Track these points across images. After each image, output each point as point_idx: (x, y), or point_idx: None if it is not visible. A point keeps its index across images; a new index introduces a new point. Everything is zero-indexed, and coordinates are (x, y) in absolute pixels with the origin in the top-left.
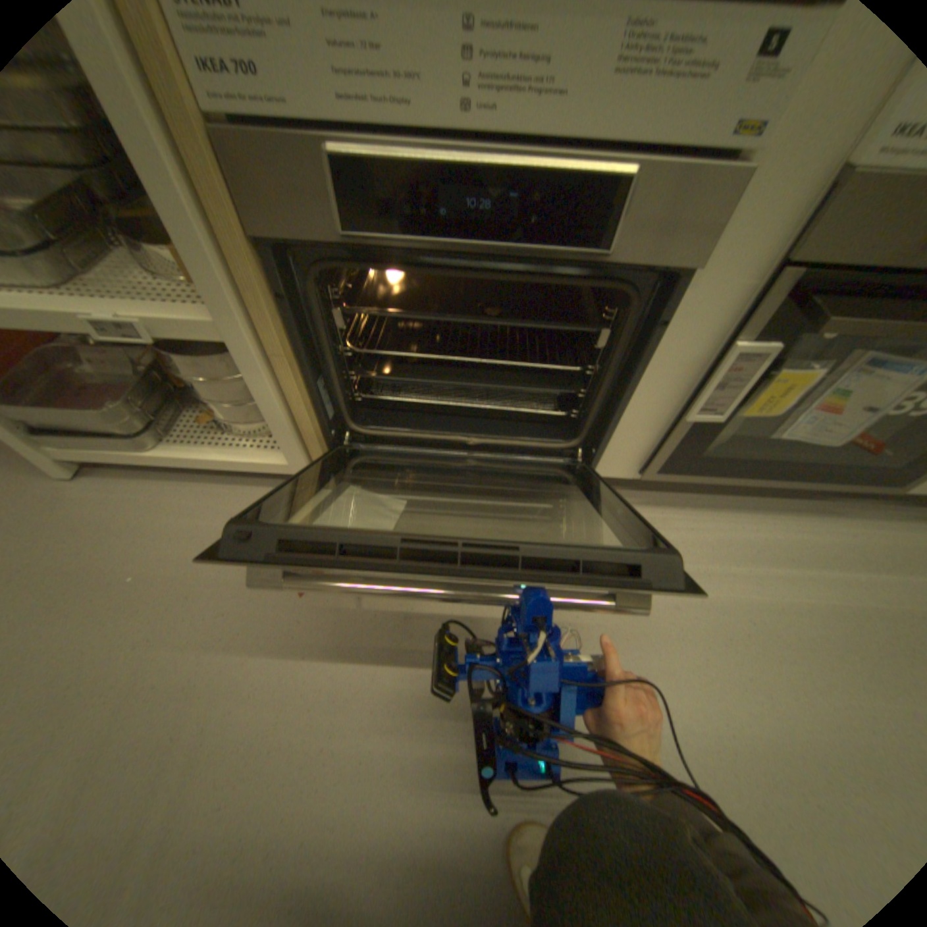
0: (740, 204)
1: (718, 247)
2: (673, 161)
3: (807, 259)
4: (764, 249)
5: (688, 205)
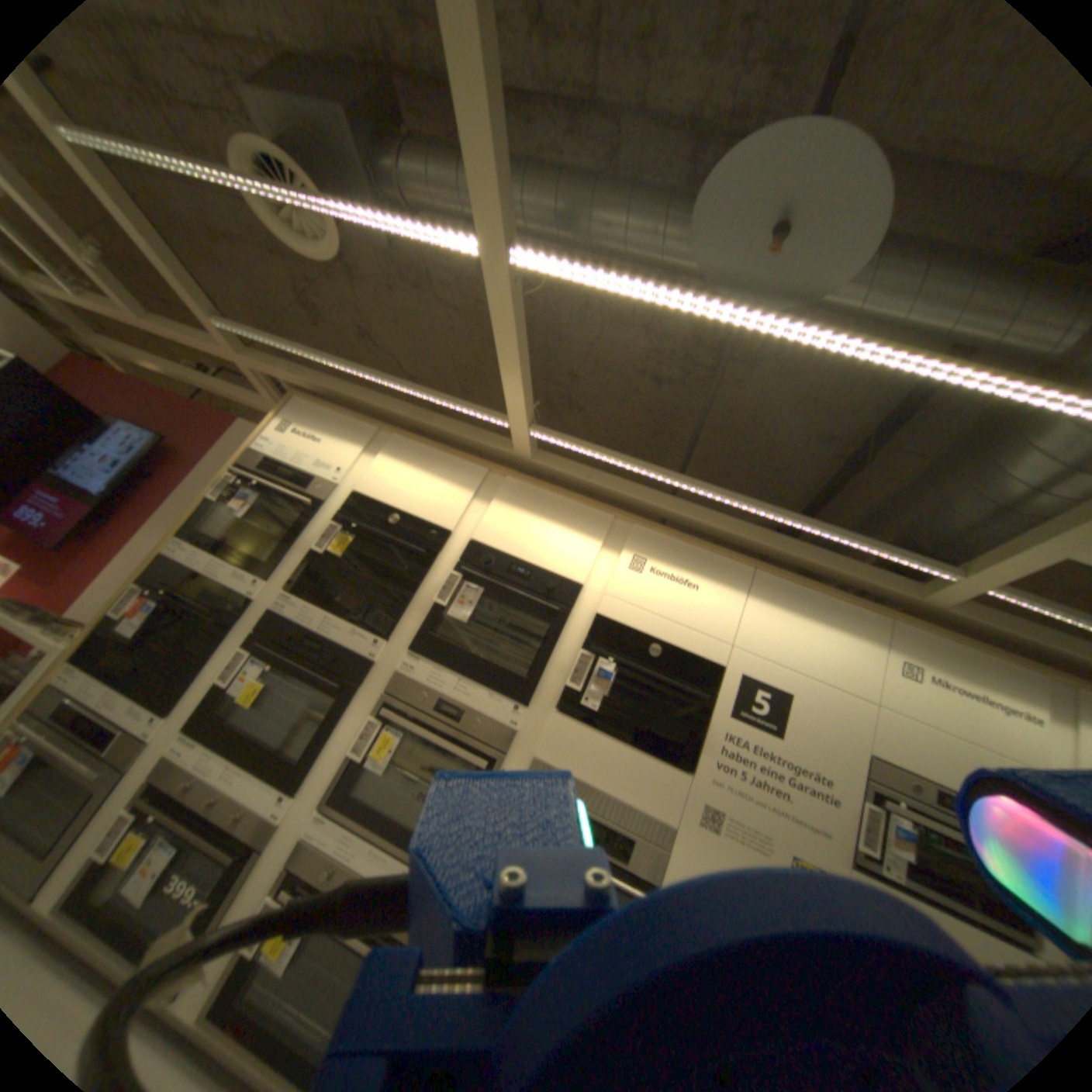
0: (142, 758)
1: (133, 770)
2: (133, 740)
3: (151, 784)
4: (145, 777)
5: (127, 751)
